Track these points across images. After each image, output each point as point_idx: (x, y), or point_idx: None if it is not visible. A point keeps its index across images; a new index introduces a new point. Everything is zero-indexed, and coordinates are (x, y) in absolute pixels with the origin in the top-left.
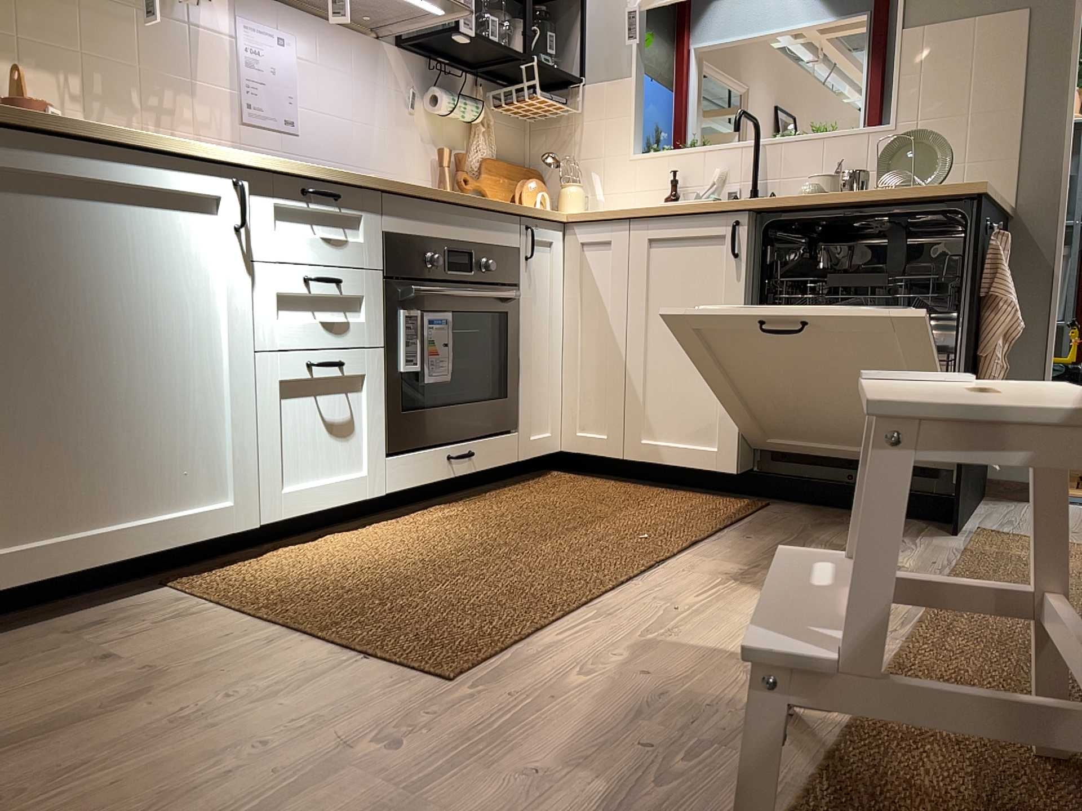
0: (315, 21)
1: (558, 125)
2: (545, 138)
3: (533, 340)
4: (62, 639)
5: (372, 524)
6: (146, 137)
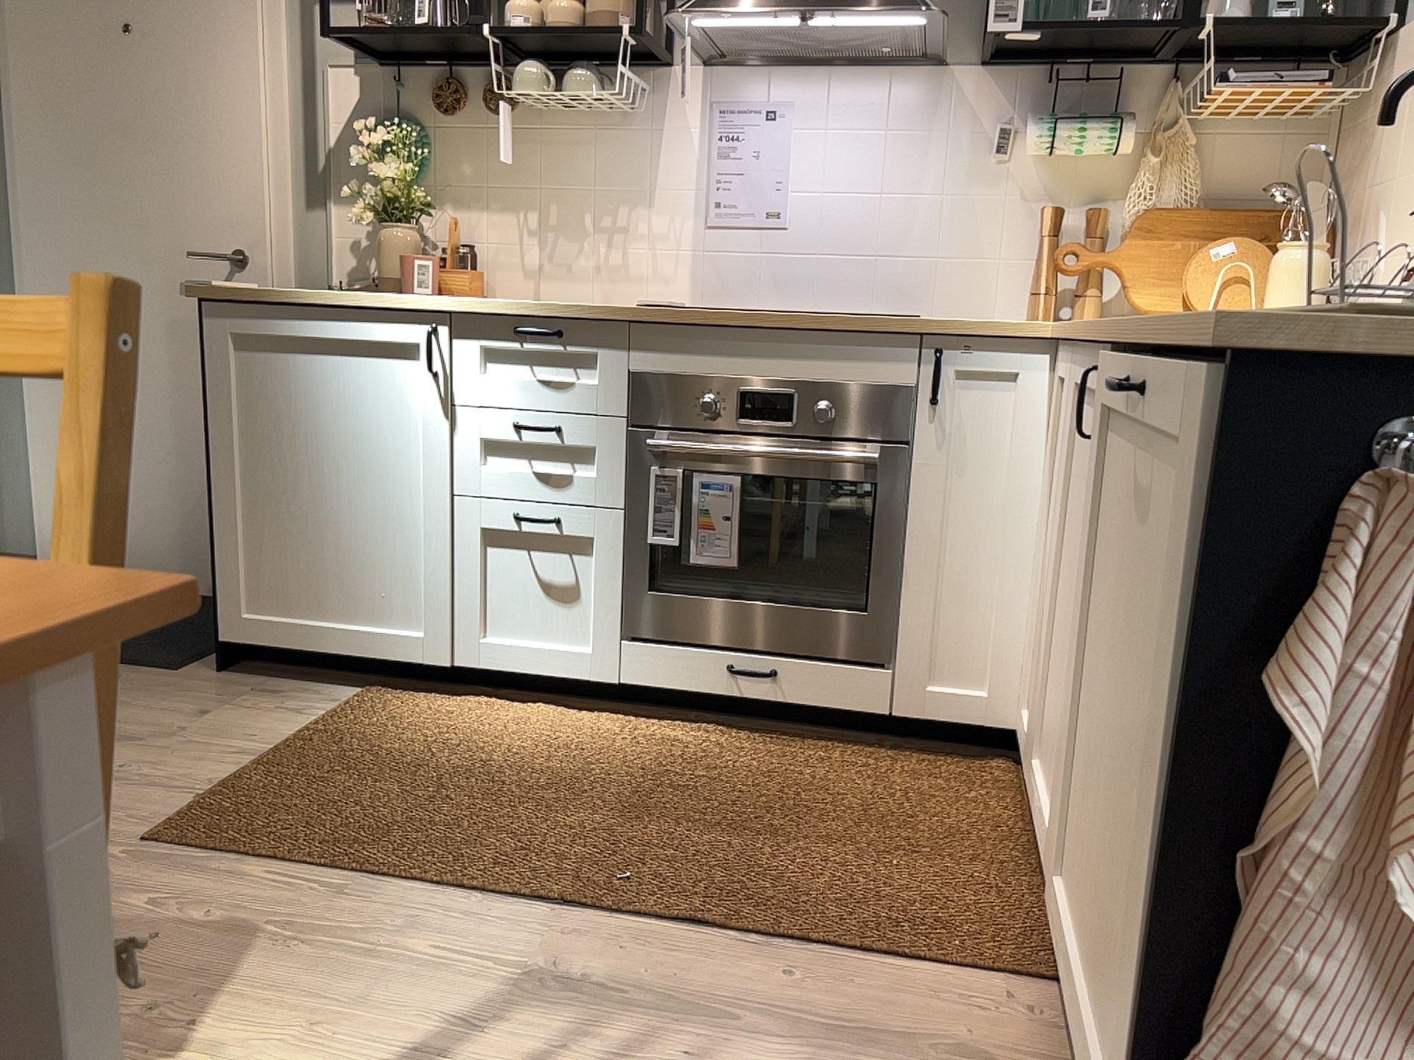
0: (840, 65)
1: (1361, 119)
2: (1346, 146)
3: (952, 538)
4: (239, 693)
5: (615, 717)
6: (344, 295)
